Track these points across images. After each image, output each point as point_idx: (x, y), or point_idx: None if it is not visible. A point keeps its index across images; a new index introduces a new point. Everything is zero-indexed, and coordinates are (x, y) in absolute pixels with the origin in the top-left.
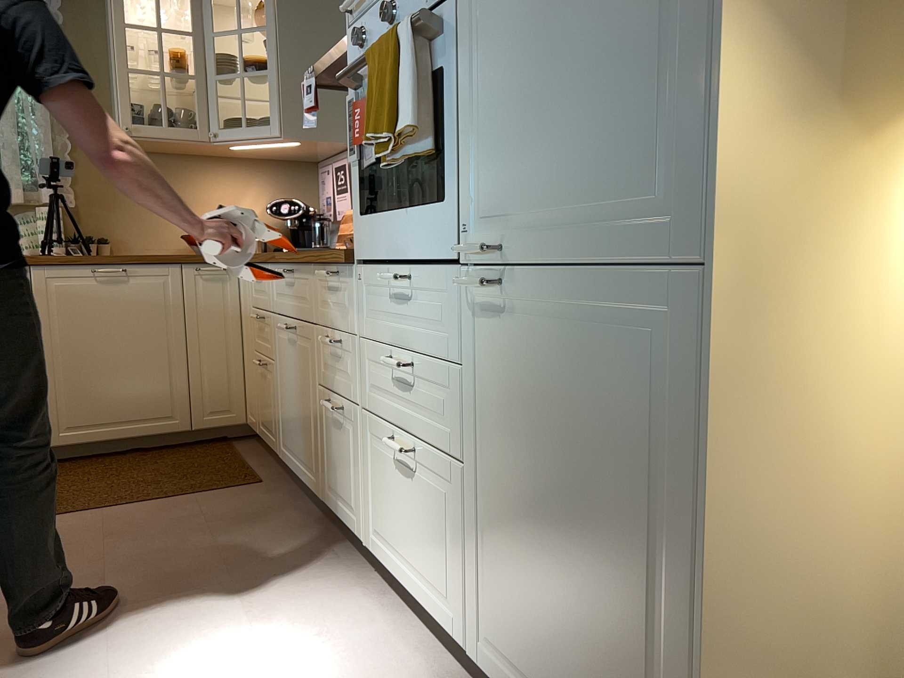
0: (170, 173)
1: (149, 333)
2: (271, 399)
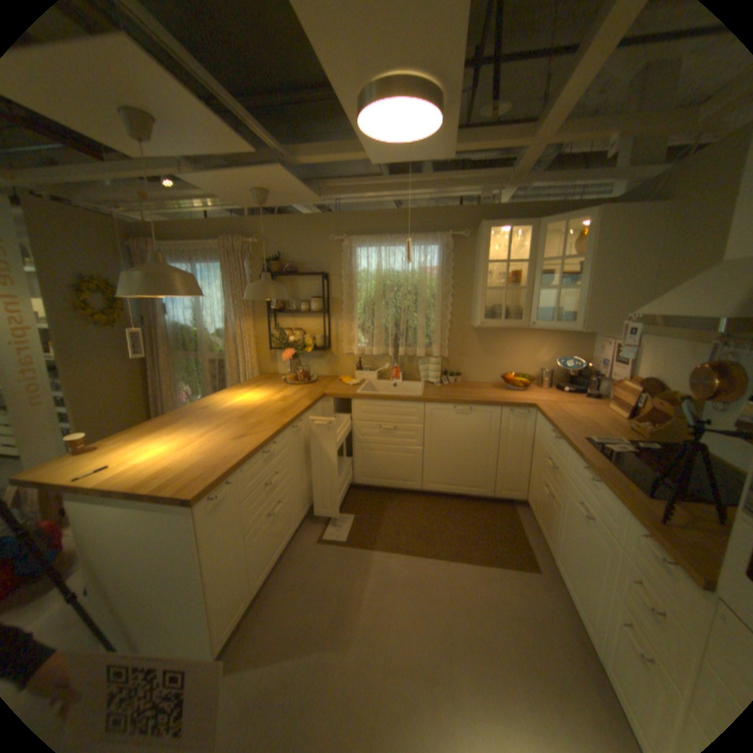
0: (498, 336)
1: (478, 443)
2: (554, 522)
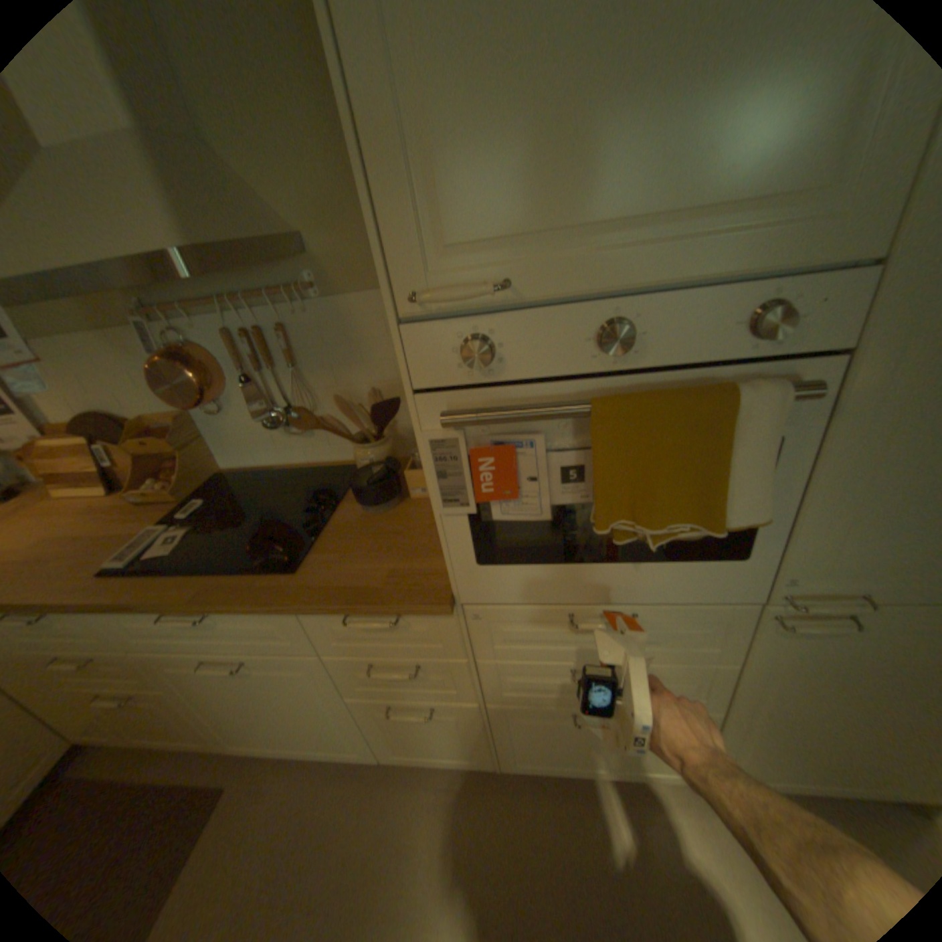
0: None
1: None
2: (169, 720)
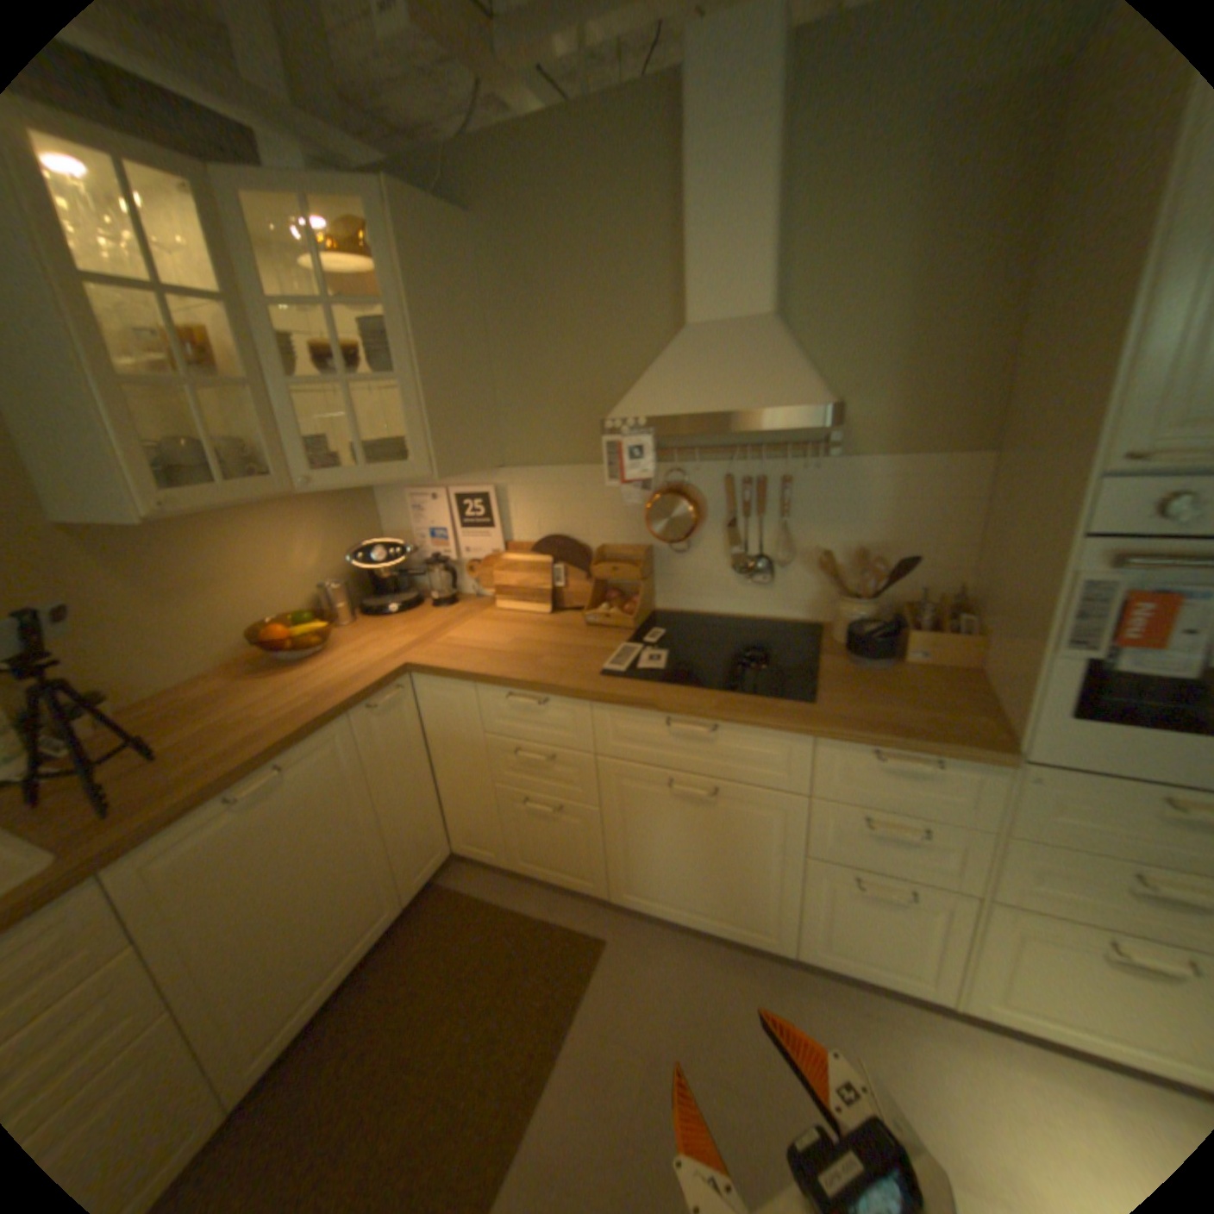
0: (176, 540)
1: (332, 835)
2: (582, 845)
